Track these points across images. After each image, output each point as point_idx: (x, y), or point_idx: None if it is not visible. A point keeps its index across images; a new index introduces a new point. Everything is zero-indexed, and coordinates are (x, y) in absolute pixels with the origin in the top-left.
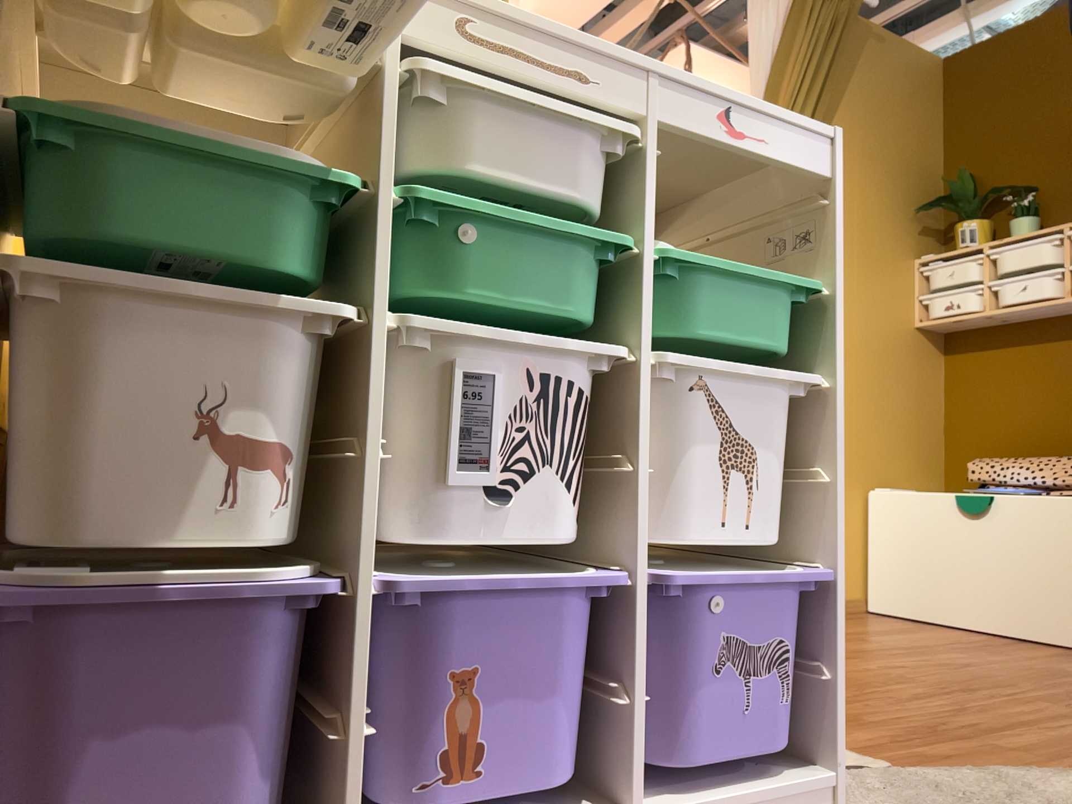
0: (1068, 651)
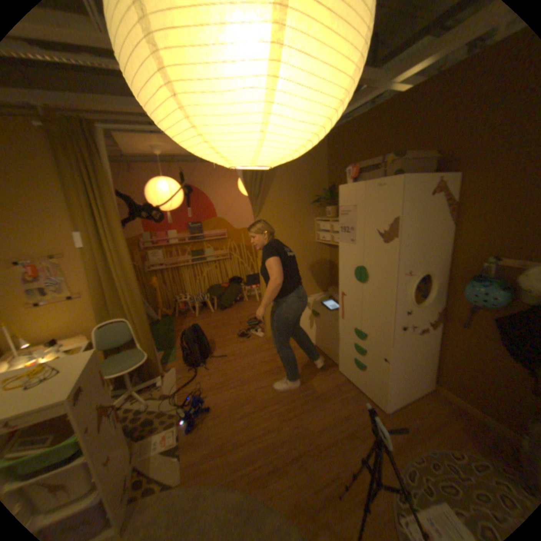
0: (331, 367)
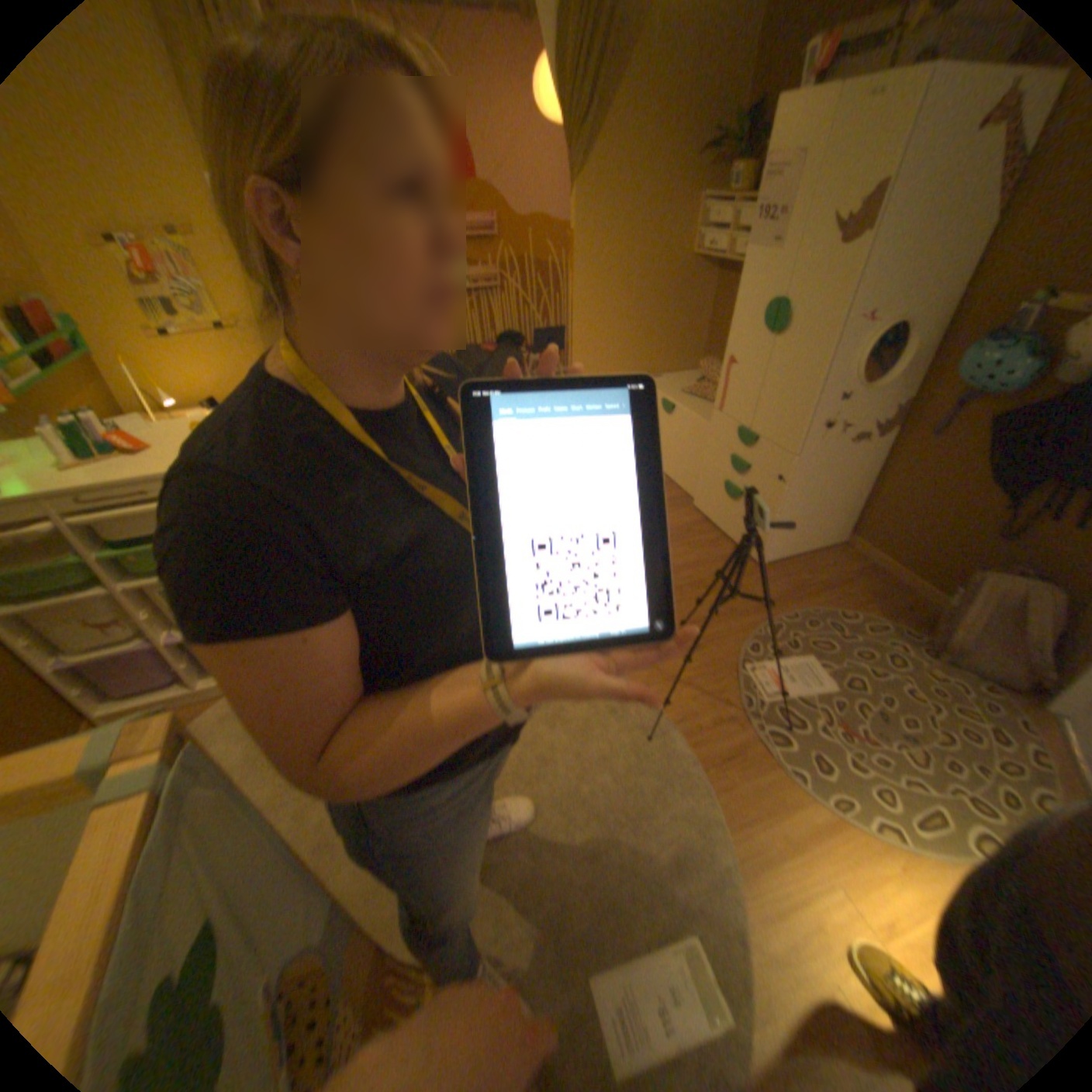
0: (680, 501)
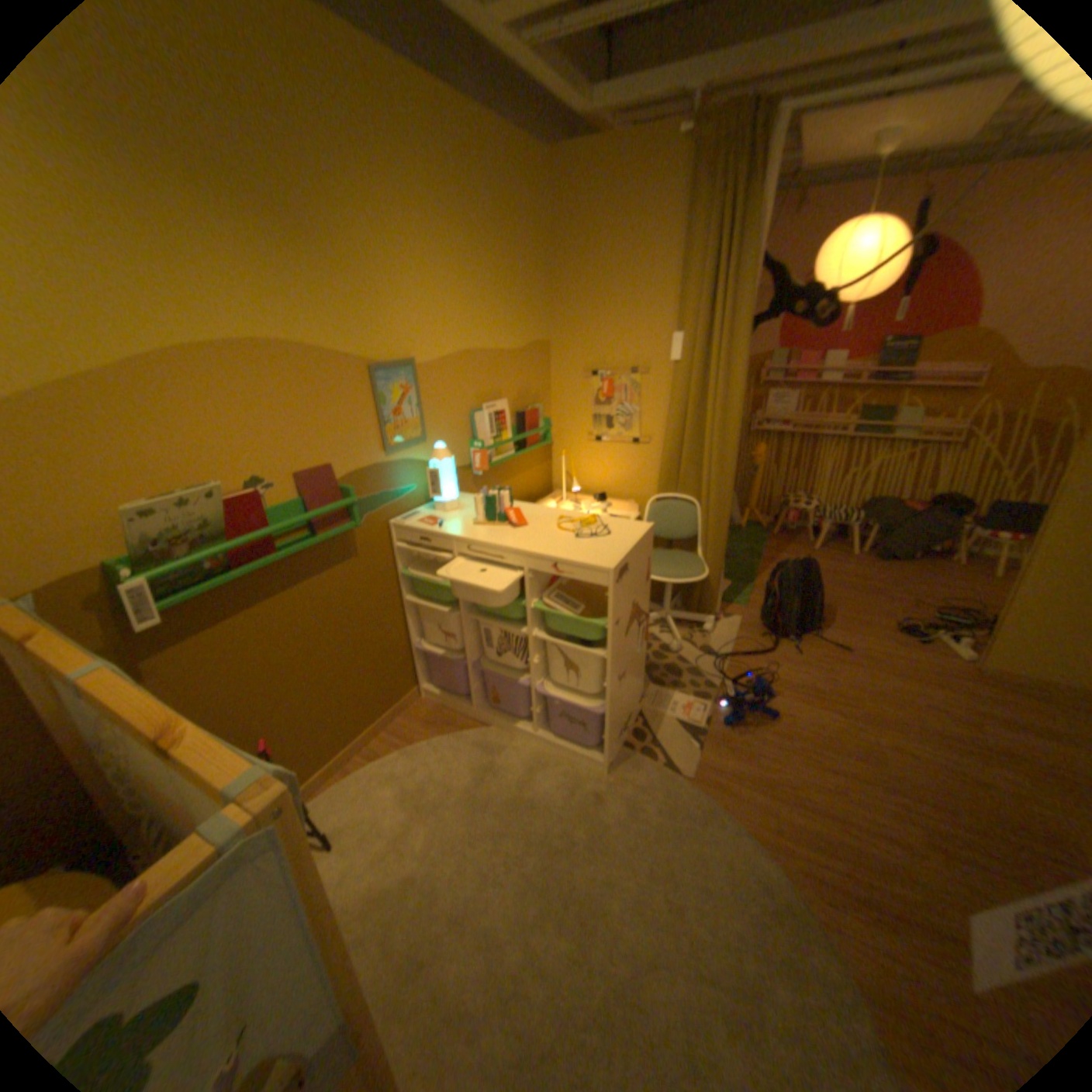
0: None
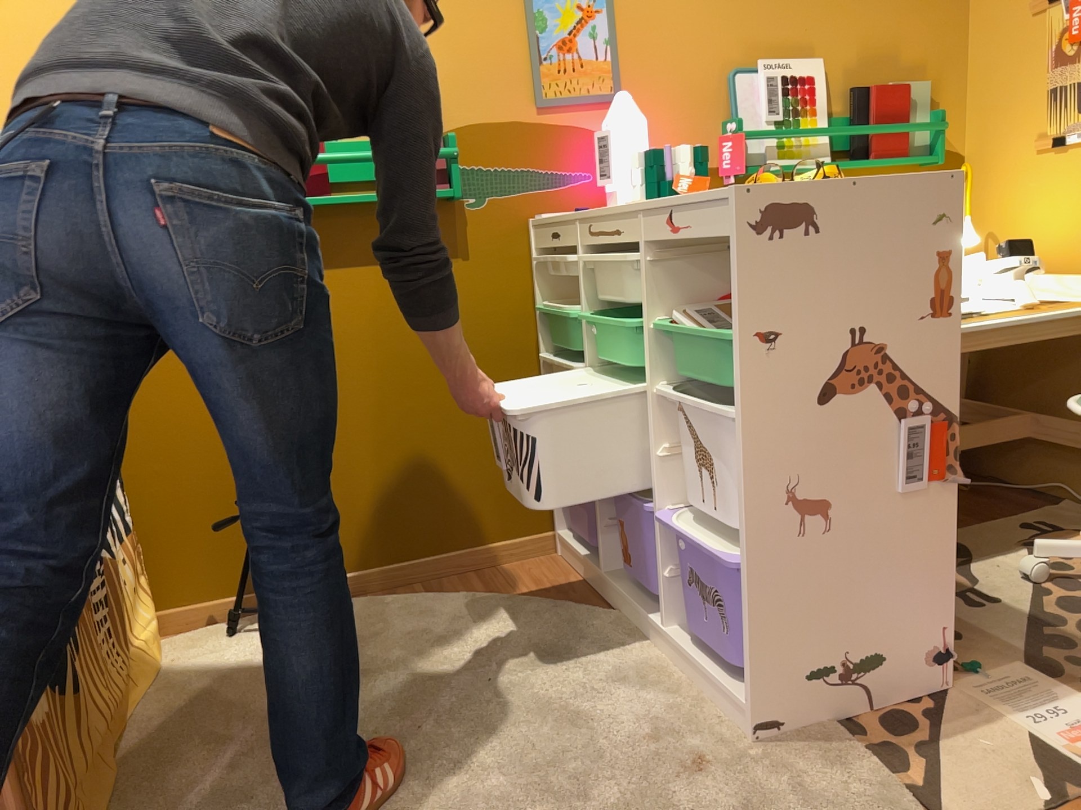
0: None
